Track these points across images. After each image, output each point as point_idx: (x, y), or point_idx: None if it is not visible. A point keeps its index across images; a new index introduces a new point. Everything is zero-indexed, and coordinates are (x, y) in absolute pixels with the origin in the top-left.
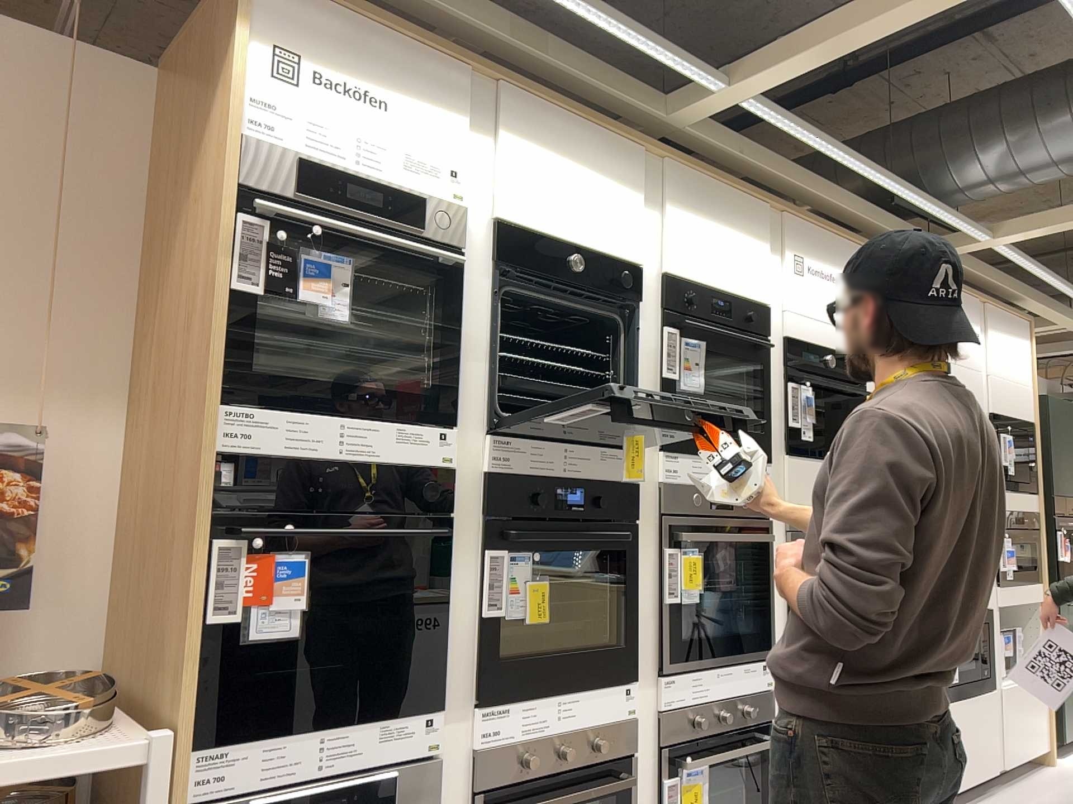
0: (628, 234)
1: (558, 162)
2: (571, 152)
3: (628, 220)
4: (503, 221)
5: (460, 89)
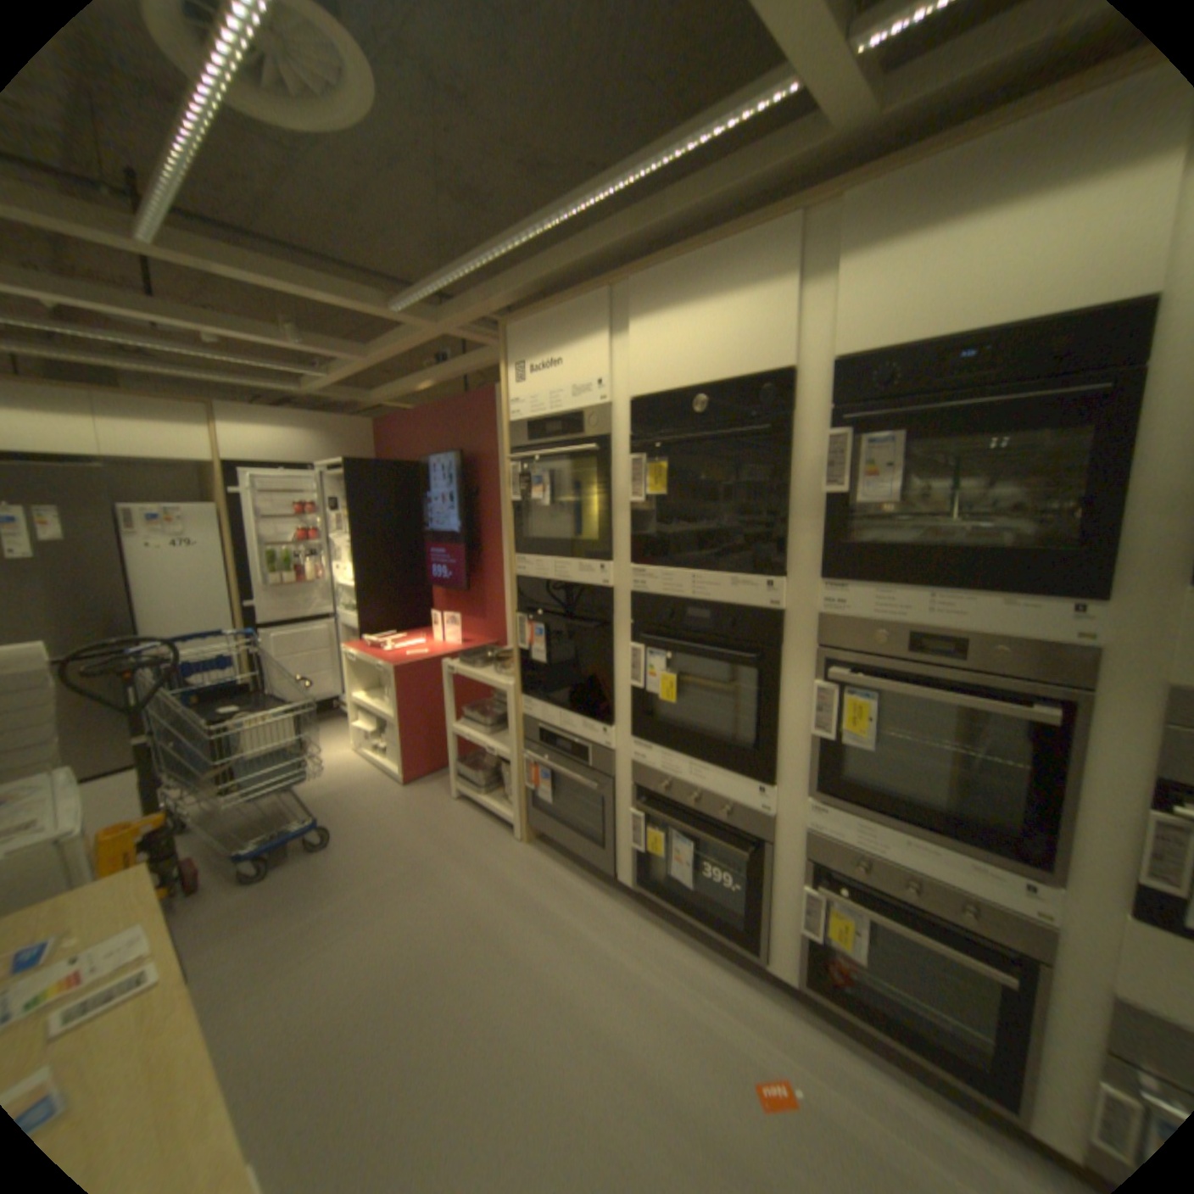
0: (773, 328)
1: (679, 302)
2: (694, 280)
3: (774, 309)
4: (630, 394)
5: (594, 302)
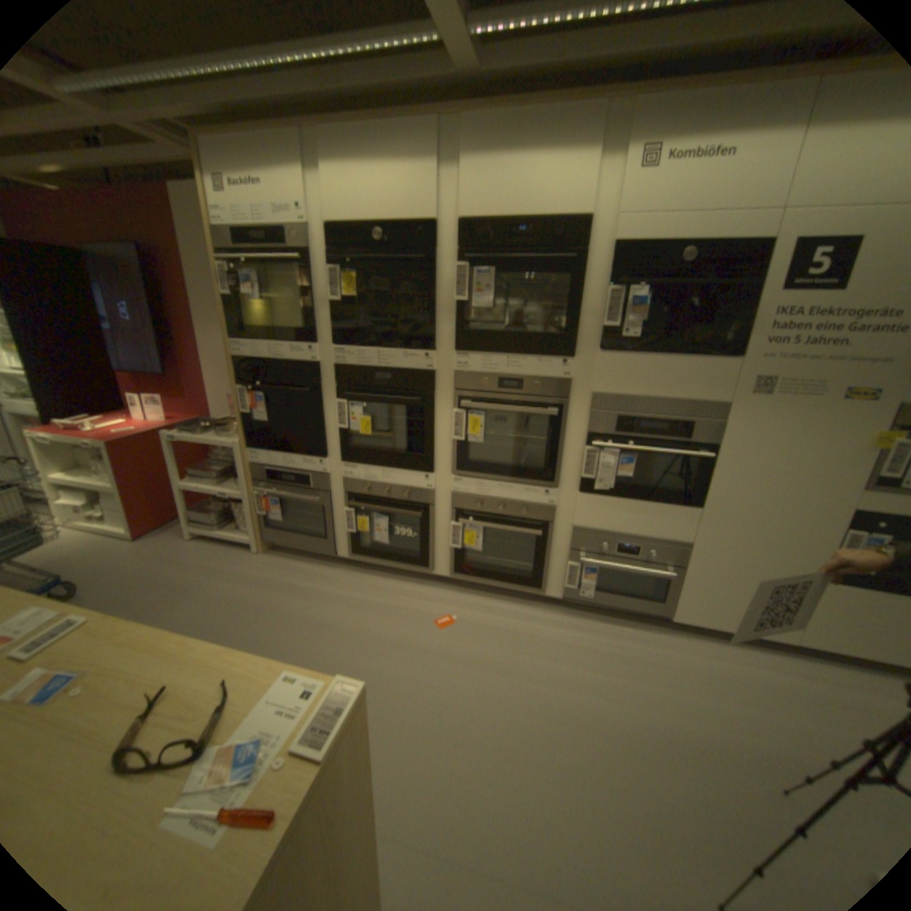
0: (423, 193)
1: (359, 159)
2: (369, 145)
3: (423, 180)
4: (324, 220)
5: (288, 139)
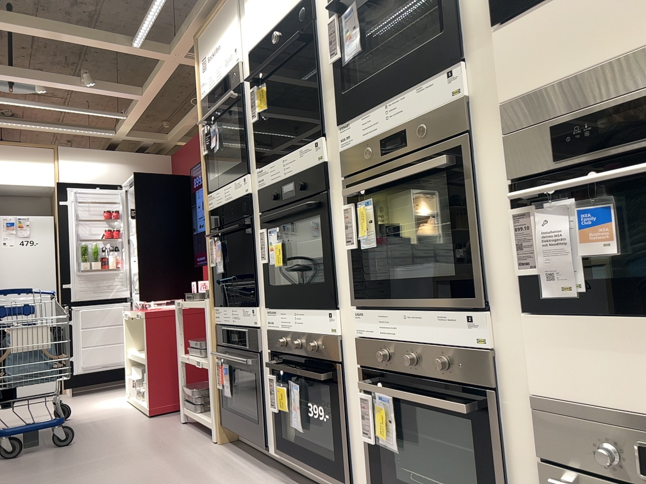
0: None
1: None
2: None
3: None
4: (248, 50)
5: (231, 2)
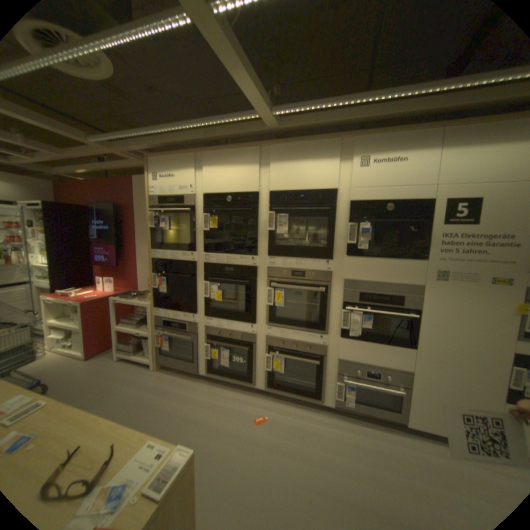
0: (252, 180)
1: (222, 165)
2: (226, 159)
3: (252, 174)
4: (203, 193)
5: (189, 158)
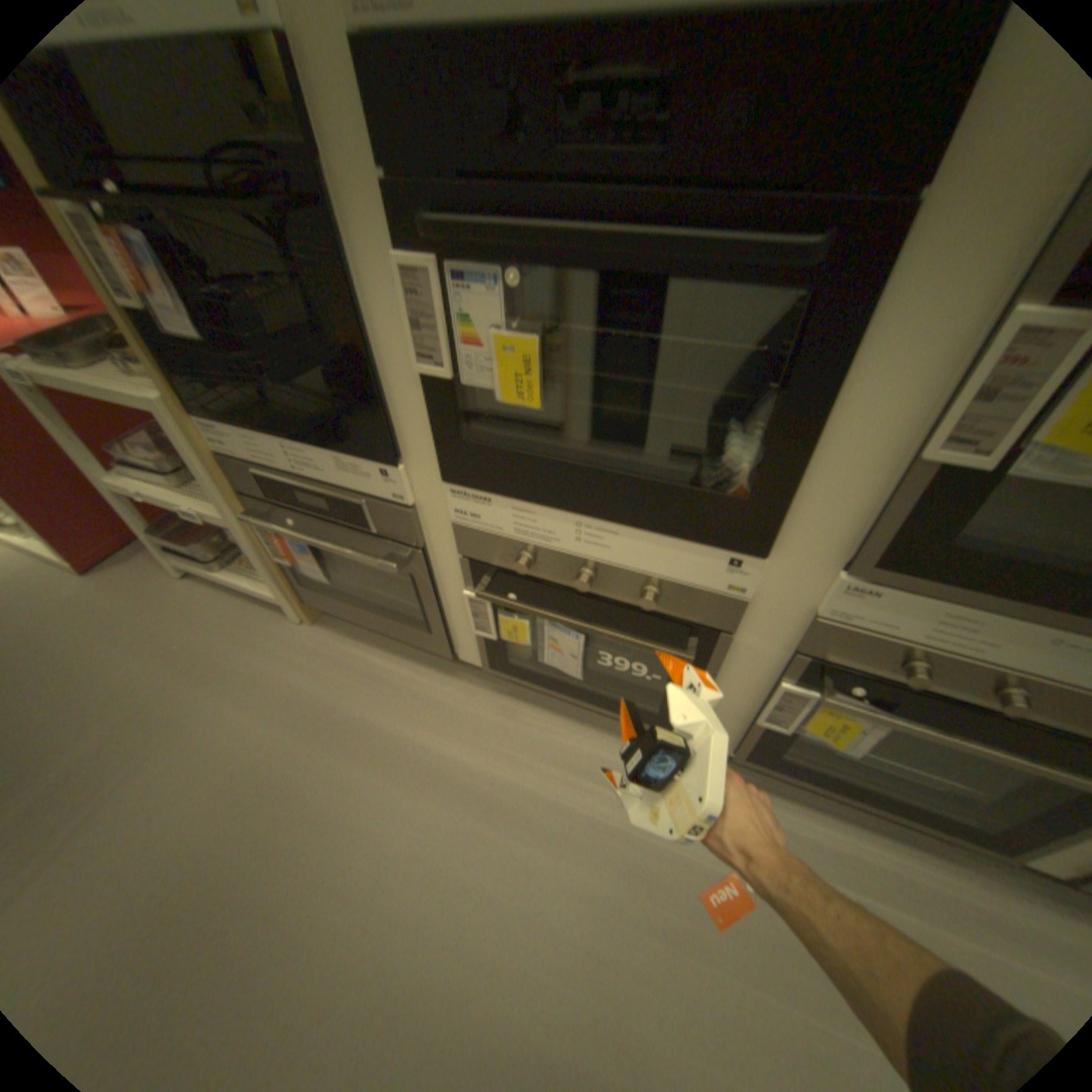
0: None
1: None
2: None
3: None
4: None
5: None
